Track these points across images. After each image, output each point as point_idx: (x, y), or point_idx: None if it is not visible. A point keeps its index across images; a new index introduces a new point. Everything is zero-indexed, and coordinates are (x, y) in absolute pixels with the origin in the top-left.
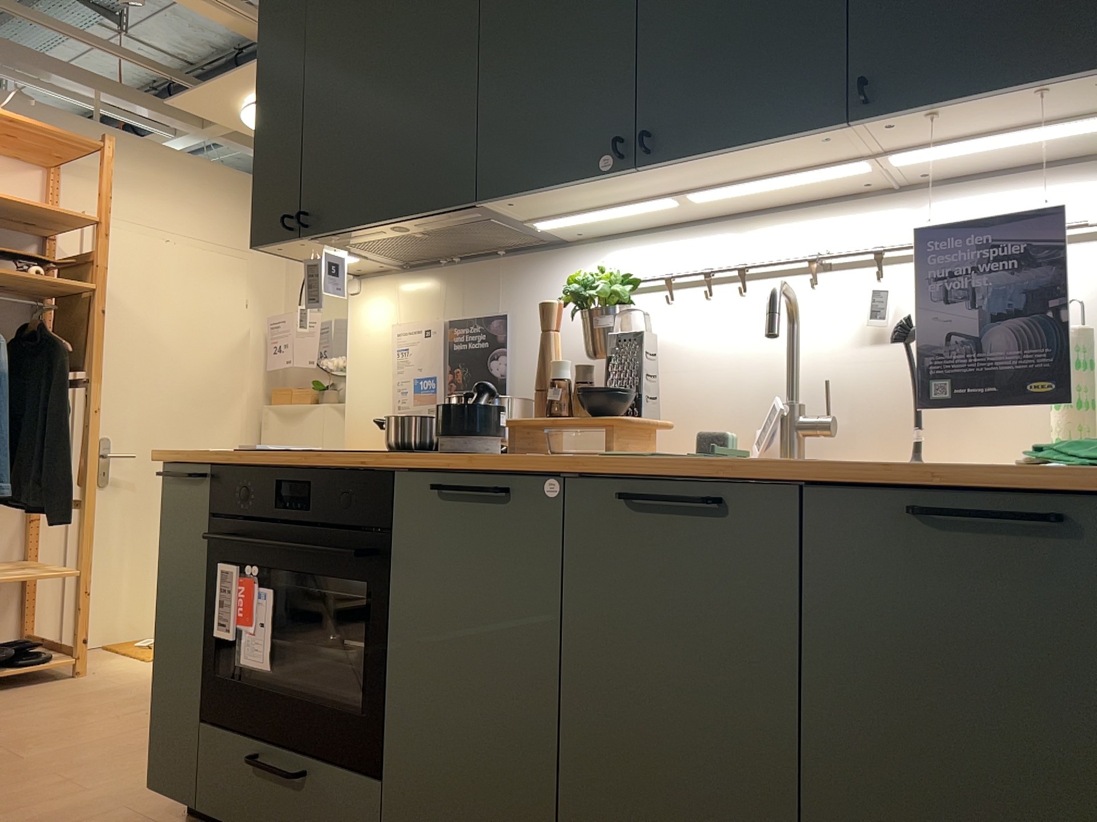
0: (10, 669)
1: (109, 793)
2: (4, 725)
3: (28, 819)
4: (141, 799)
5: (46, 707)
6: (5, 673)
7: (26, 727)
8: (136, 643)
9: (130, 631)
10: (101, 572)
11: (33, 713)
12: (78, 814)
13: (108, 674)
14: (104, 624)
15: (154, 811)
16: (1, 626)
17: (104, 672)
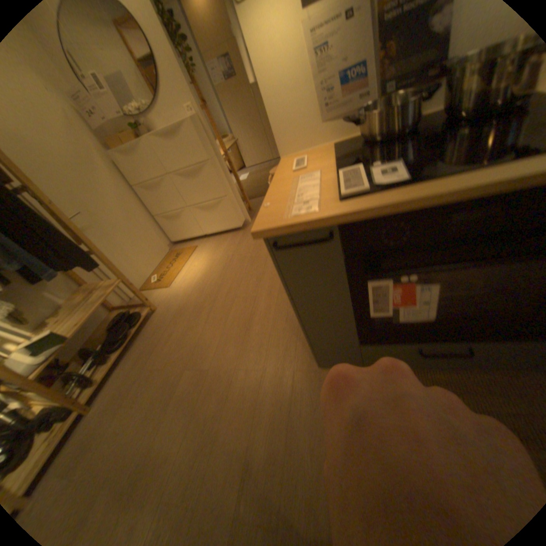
0: (132, 329)
1: (274, 366)
2: (170, 356)
3: (268, 404)
4: (292, 361)
5: (169, 335)
6: (132, 332)
7: (179, 351)
8: (151, 281)
9: (142, 278)
10: (113, 267)
11: (170, 342)
12: (284, 387)
13: (165, 302)
14: (132, 283)
15: (309, 364)
16: (98, 313)
17: (161, 302)
